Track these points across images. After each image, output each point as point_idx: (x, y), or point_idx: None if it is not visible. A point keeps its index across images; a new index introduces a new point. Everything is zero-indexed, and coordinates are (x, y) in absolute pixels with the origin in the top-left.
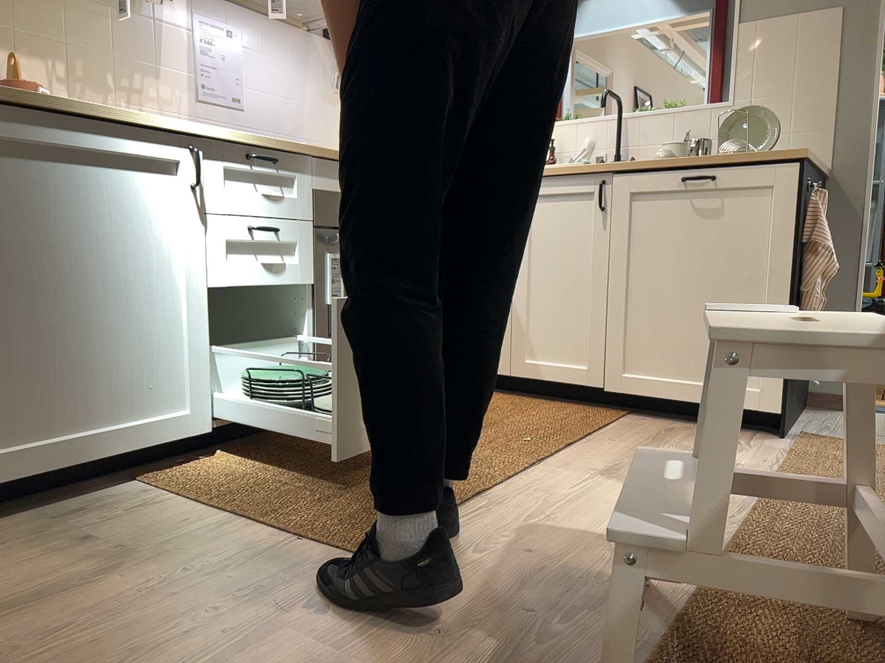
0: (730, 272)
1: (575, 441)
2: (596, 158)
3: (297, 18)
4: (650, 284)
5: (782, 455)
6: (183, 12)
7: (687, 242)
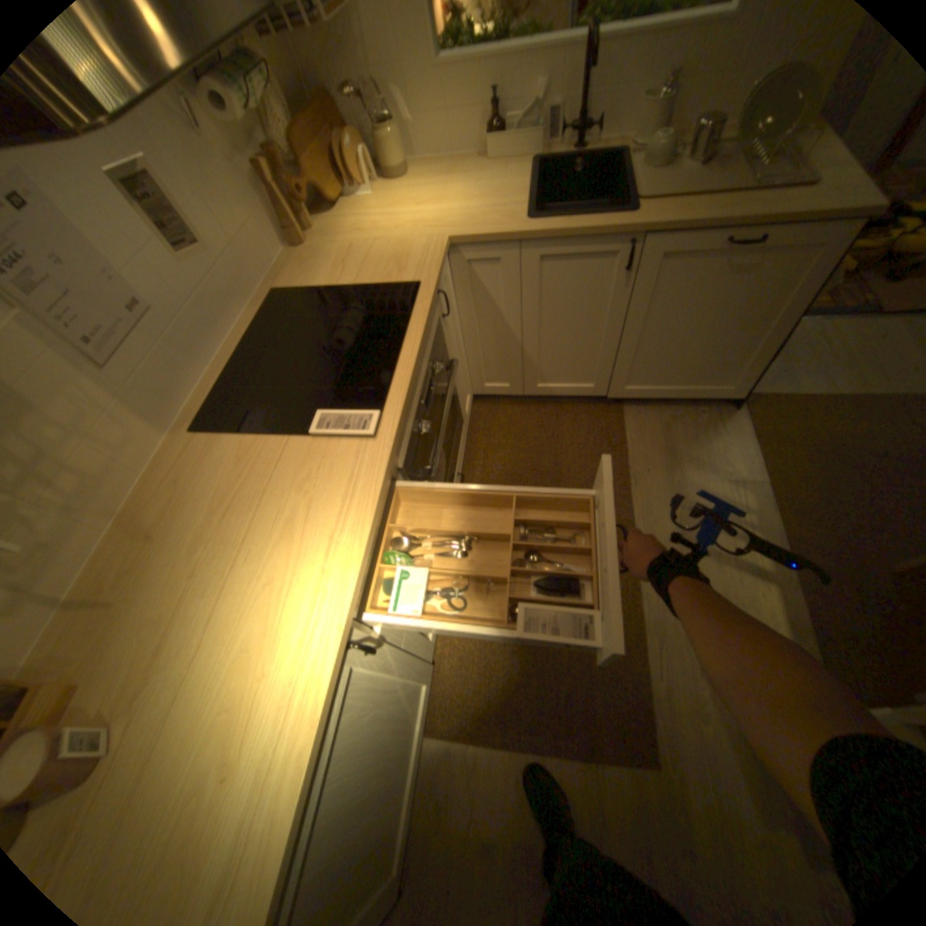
0: (745, 315)
1: (635, 495)
2: (551, 106)
3: None
4: (663, 328)
5: (759, 448)
6: None
7: (712, 294)
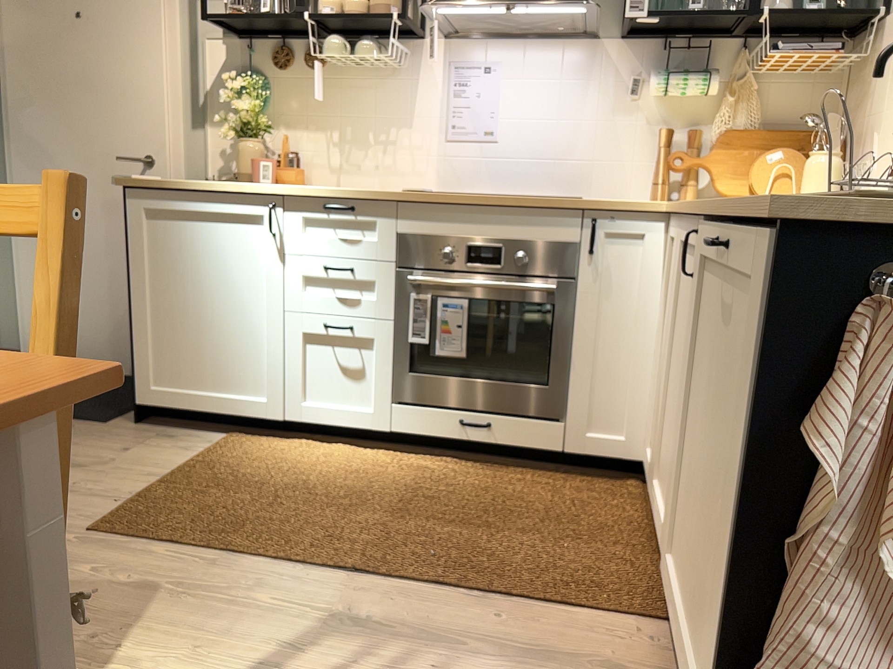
0: (732, 455)
1: (448, 591)
2: None
3: (560, 29)
4: (700, 429)
5: None
6: (435, 61)
7: (721, 372)
